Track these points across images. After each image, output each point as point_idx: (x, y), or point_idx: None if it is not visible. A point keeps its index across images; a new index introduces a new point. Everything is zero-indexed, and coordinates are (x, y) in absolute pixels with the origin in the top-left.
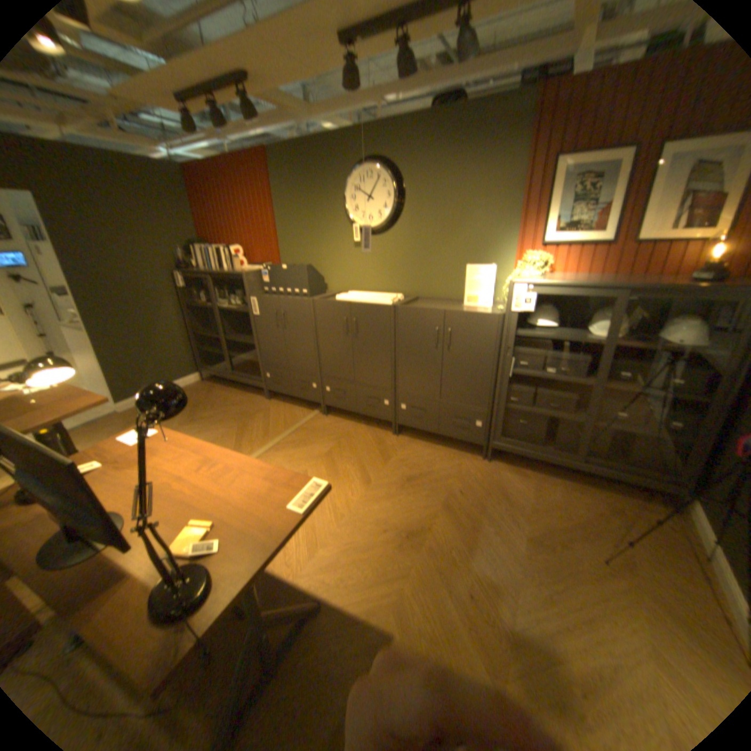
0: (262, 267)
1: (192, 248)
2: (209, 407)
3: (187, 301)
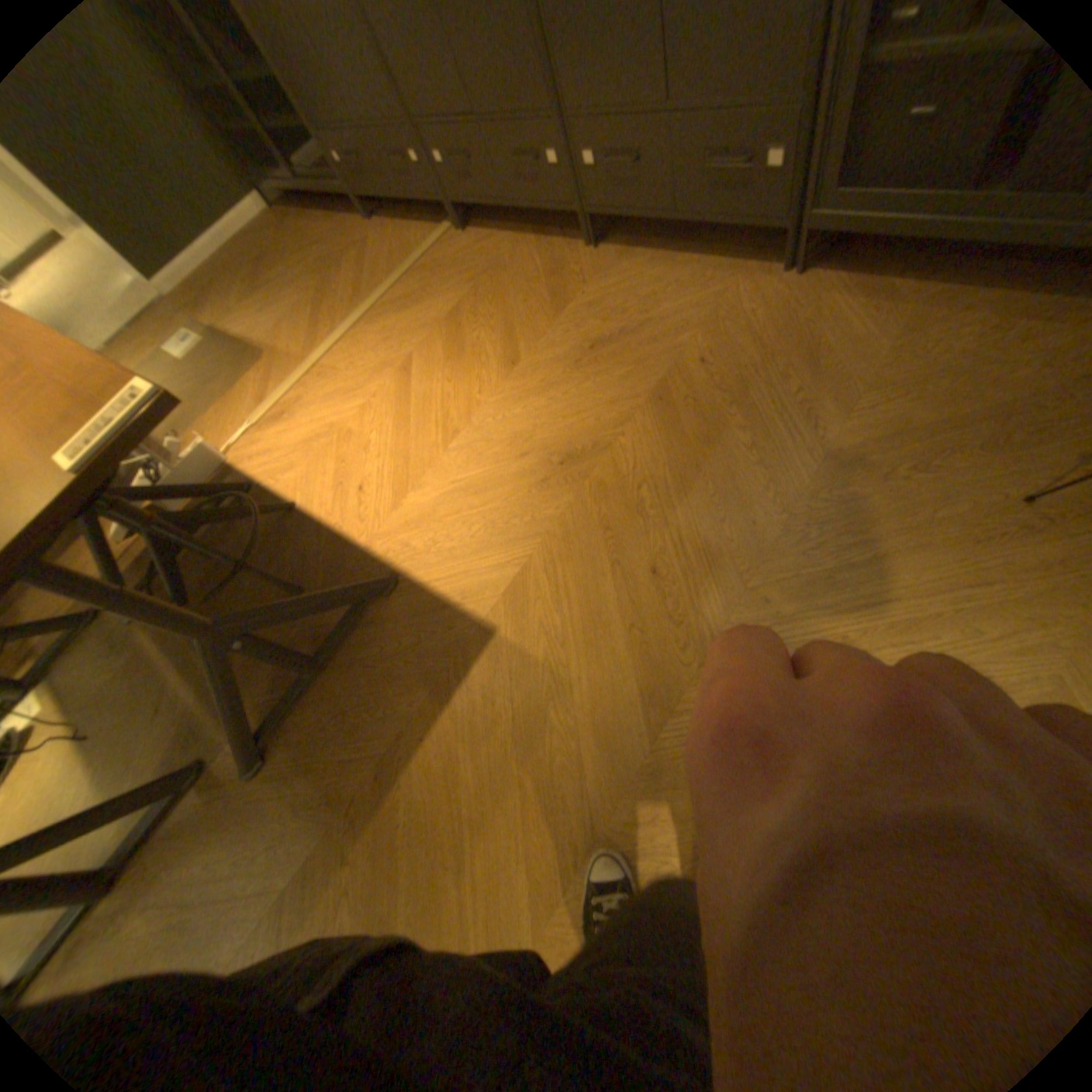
0: None
1: None
2: (279, 261)
3: None
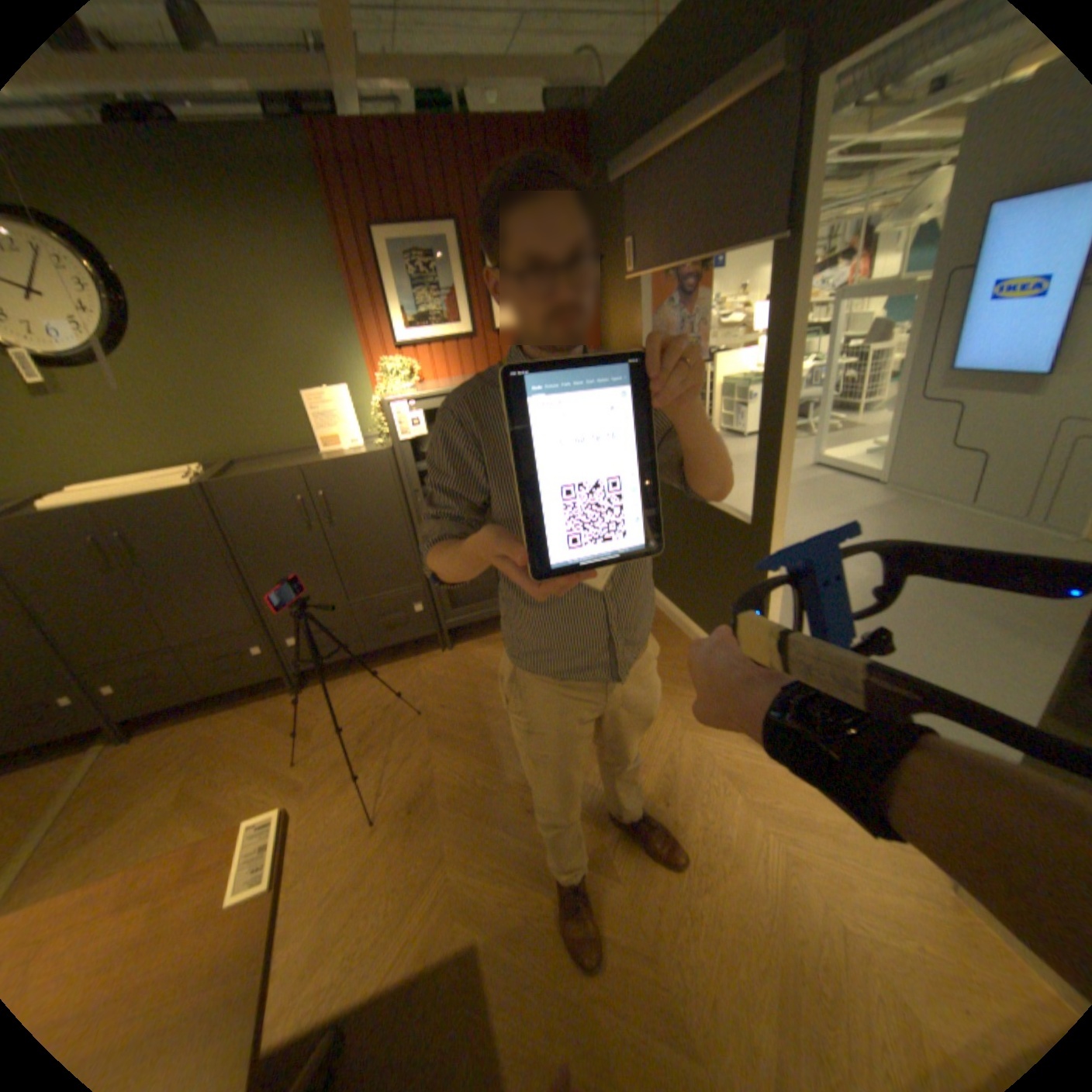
0: None
1: None
2: None
3: None
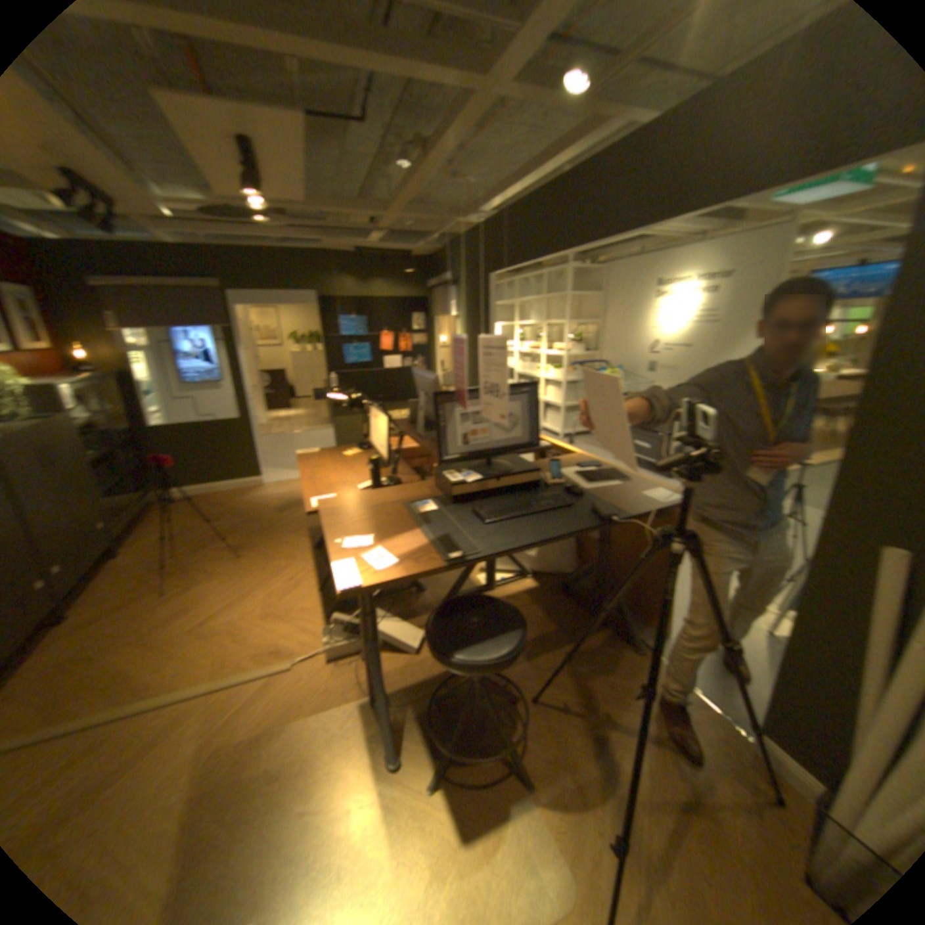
0: None
1: None
2: None
3: None
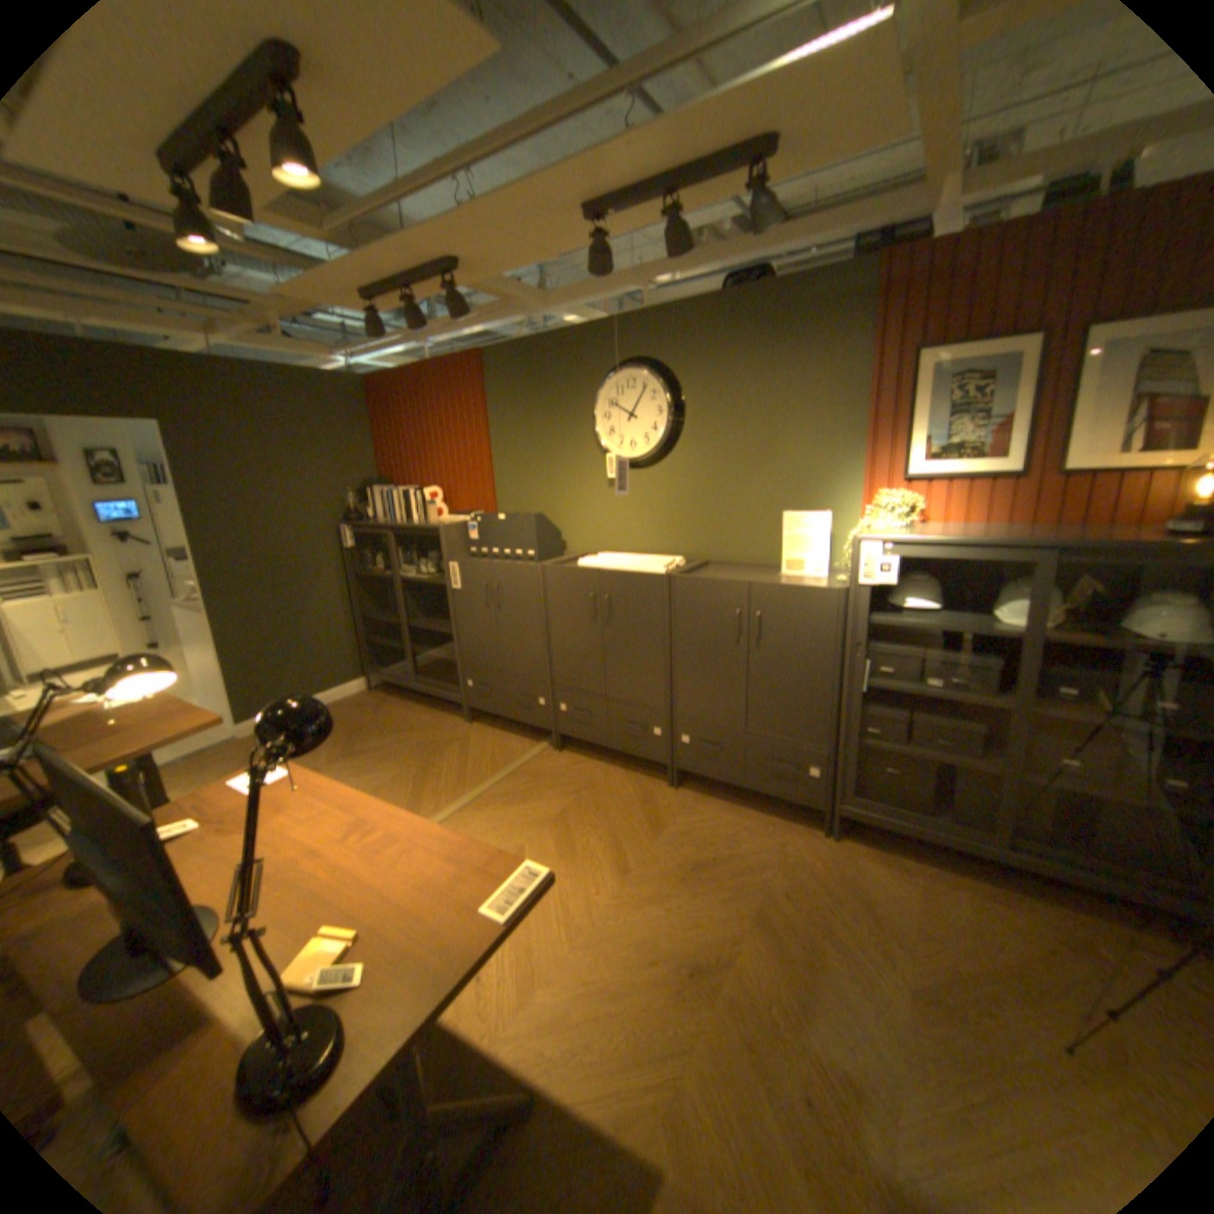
0: (468, 518)
1: (370, 493)
2: (375, 735)
3: (356, 569)
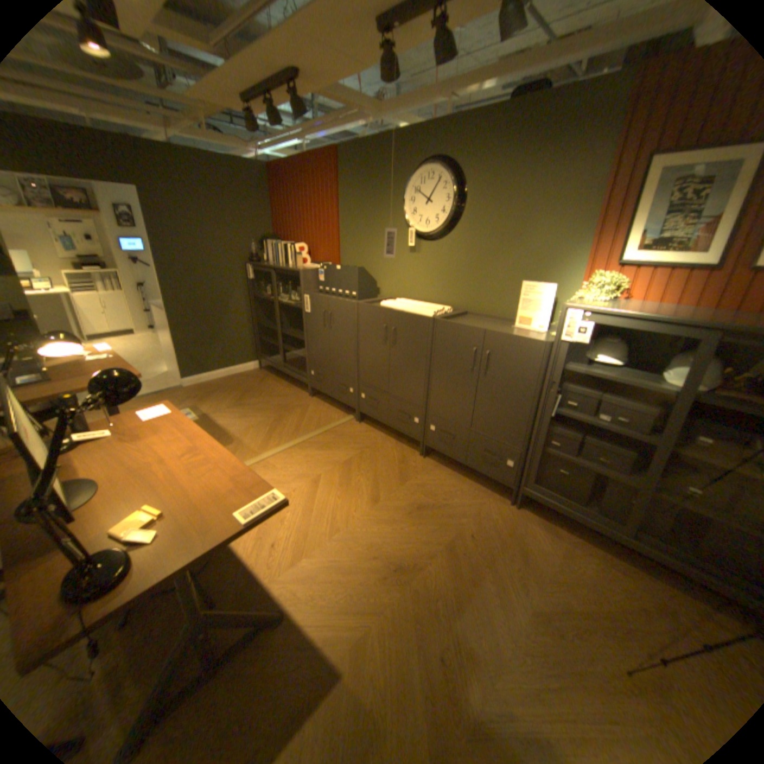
0: (319, 267)
1: (266, 245)
2: (257, 396)
3: (256, 293)
